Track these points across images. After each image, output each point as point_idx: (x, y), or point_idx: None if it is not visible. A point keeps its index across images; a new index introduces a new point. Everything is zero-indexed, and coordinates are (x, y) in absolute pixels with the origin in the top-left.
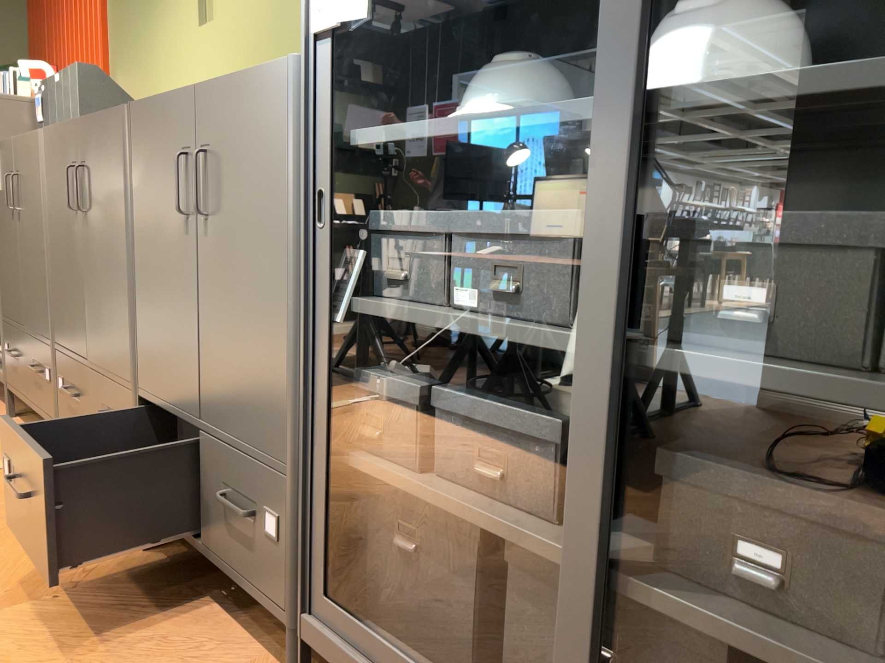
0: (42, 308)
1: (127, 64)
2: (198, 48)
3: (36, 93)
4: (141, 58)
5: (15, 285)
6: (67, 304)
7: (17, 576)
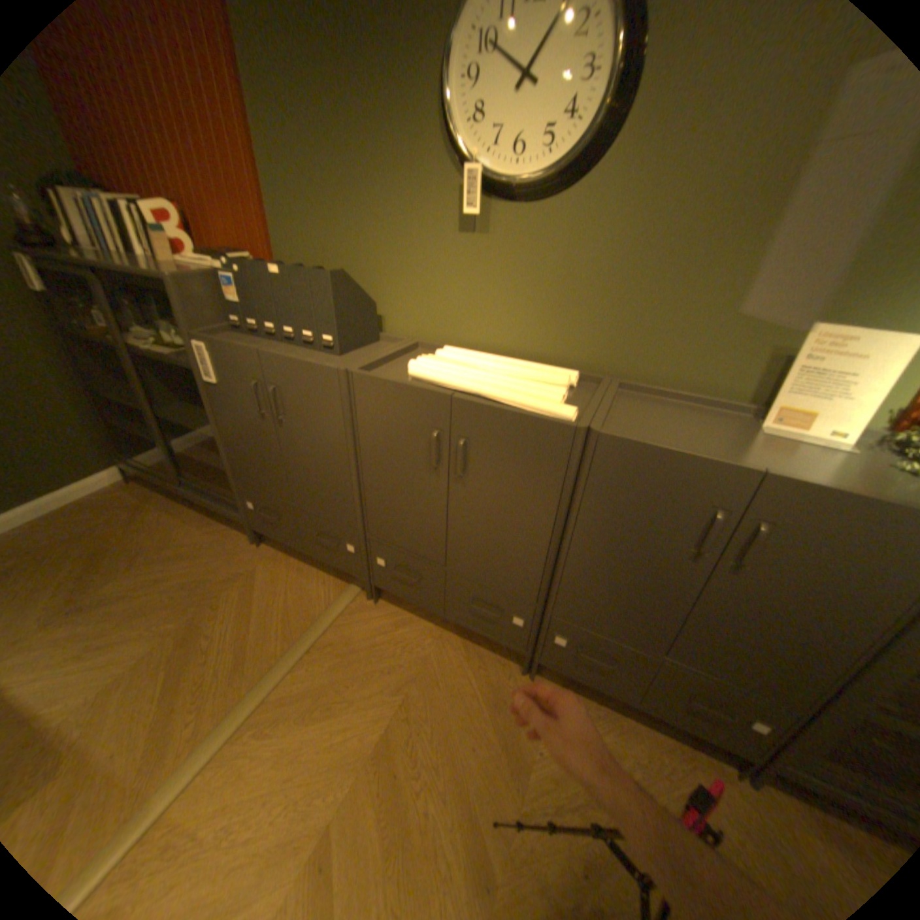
0: (339, 504)
1: (306, 226)
2: (457, 253)
3: (216, 266)
4: (335, 228)
5: (269, 469)
6: (403, 520)
7: (492, 740)
